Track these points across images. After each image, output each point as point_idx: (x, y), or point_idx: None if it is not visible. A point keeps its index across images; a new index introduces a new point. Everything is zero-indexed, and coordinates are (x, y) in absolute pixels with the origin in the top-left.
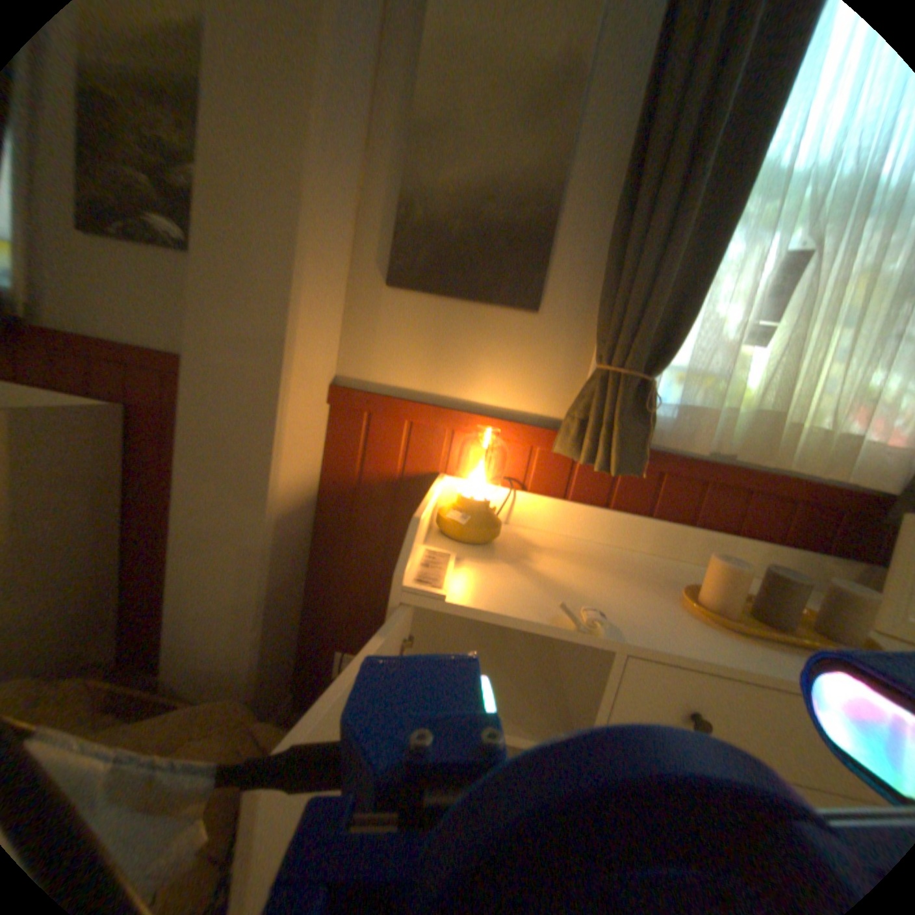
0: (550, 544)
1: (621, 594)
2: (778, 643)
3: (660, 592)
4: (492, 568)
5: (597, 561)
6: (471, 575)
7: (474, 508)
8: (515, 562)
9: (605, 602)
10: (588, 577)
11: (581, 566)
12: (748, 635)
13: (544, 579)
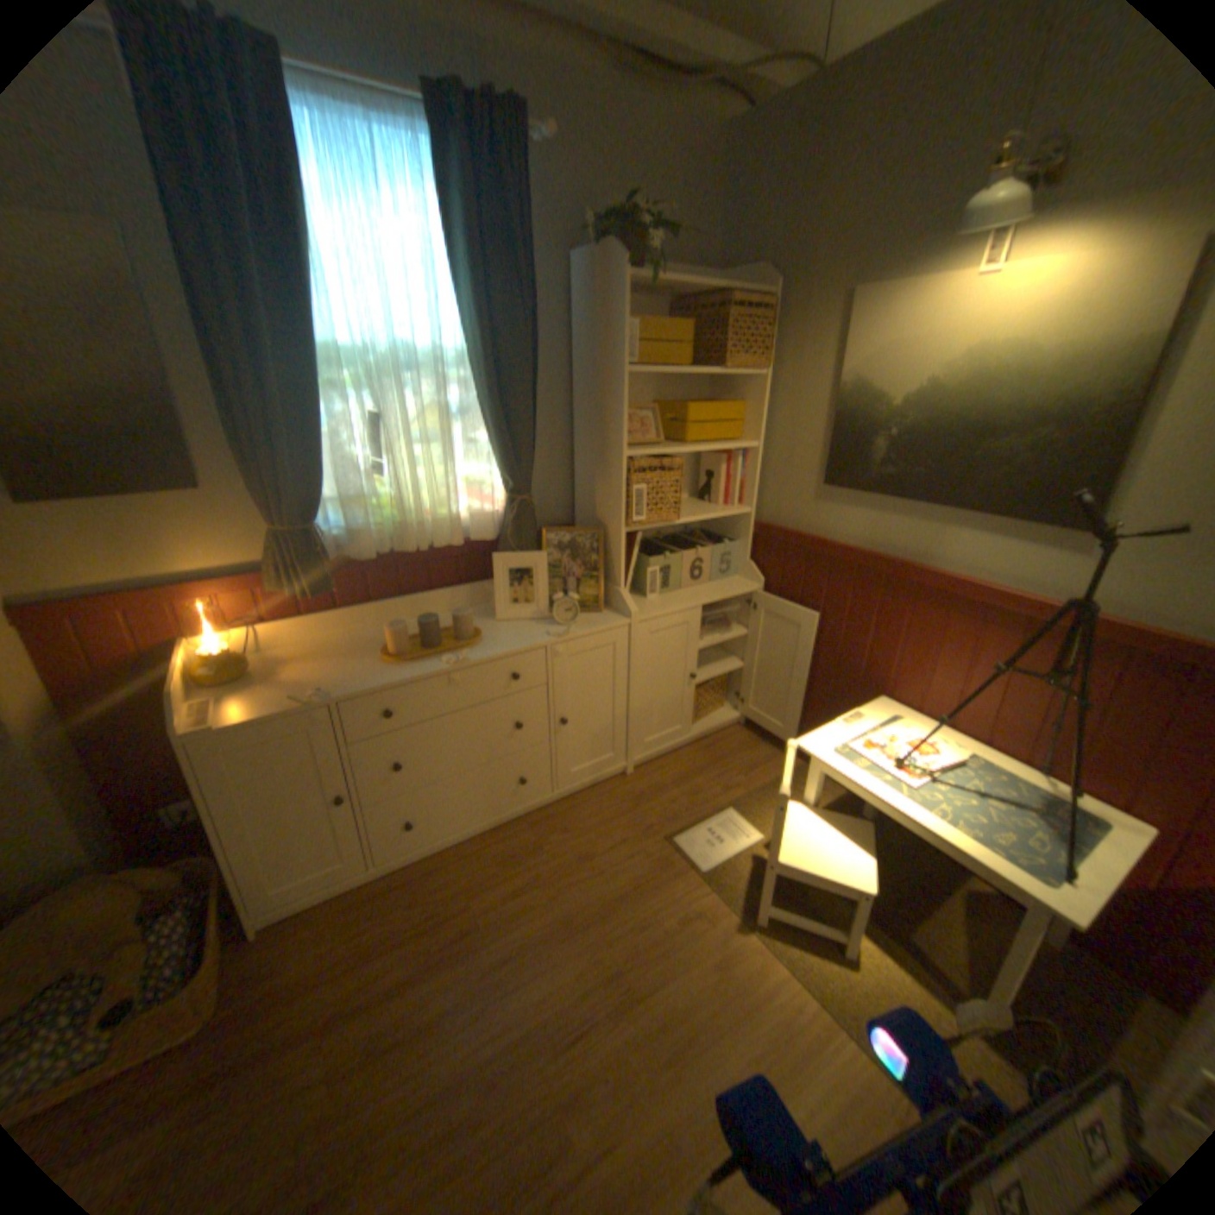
0: (294, 654)
1: (339, 671)
2: (426, 657)
3: (369, 656)
4: (243, 695)
5: (330, 652)
6: (226, 708)
7: (213, 662)
8: (262, 683)
9: (324, 681)
10: (318, 668)
11: (316, 662)
12: (410, 661)
13: (283, 685)
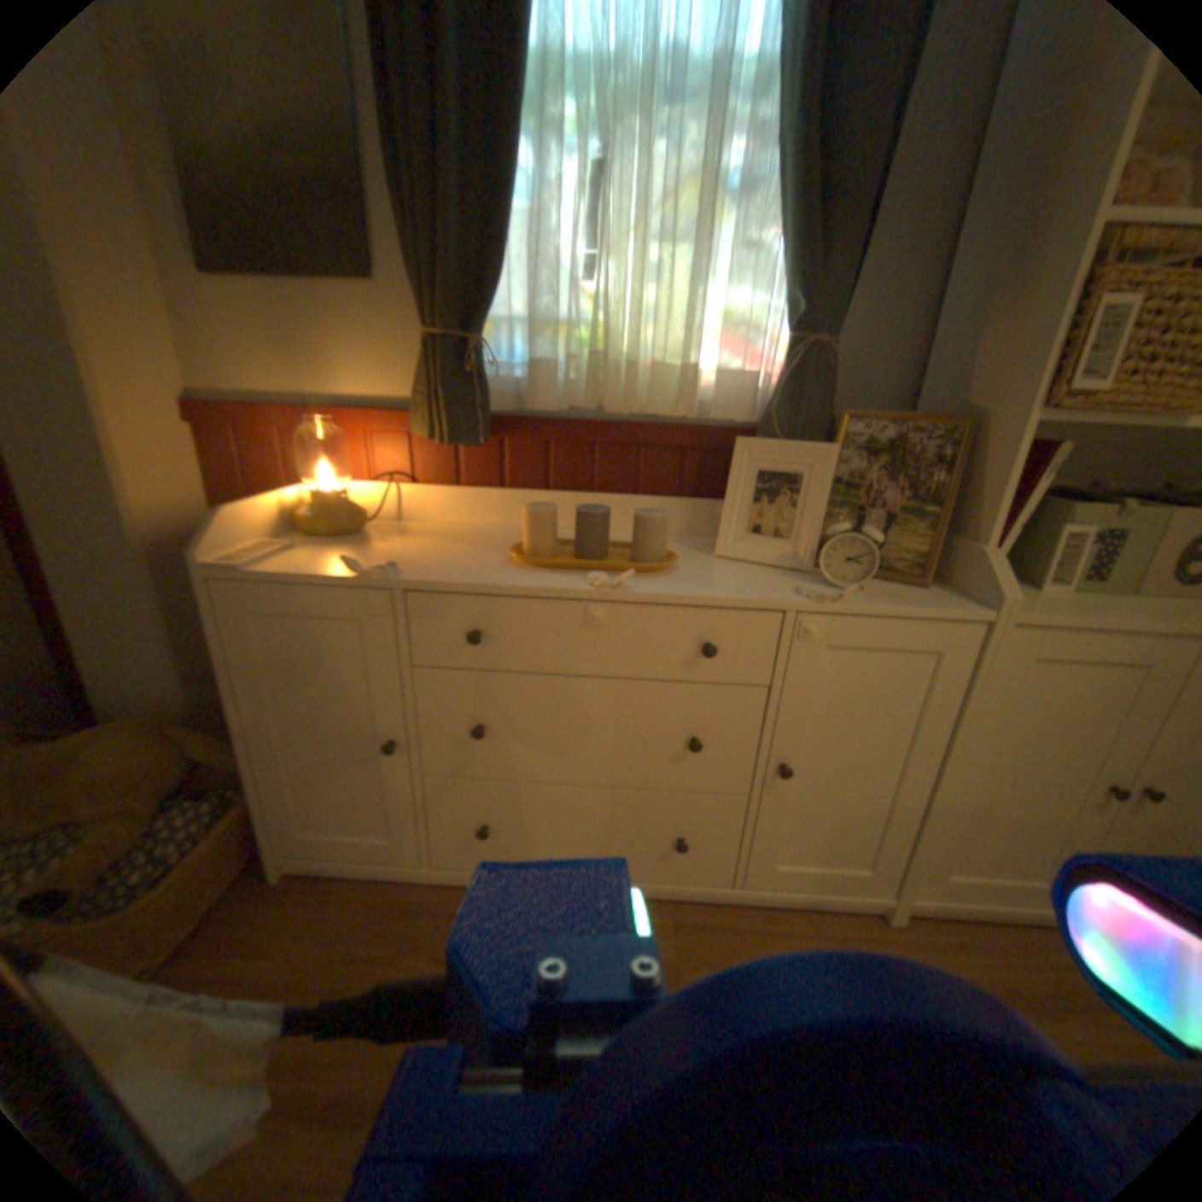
0: (431, 530)
1: (451, 555)
2: (574, 569)
3: (505, 550)
4: (326, 549)
5: (468, 537)
6: (291, 555)
7: (320, 500)
8: (362, 544)
9: (421, 560)
10: (434, 547)
11: (440, 541)
12: (546, 568)
13: (377, 552)
